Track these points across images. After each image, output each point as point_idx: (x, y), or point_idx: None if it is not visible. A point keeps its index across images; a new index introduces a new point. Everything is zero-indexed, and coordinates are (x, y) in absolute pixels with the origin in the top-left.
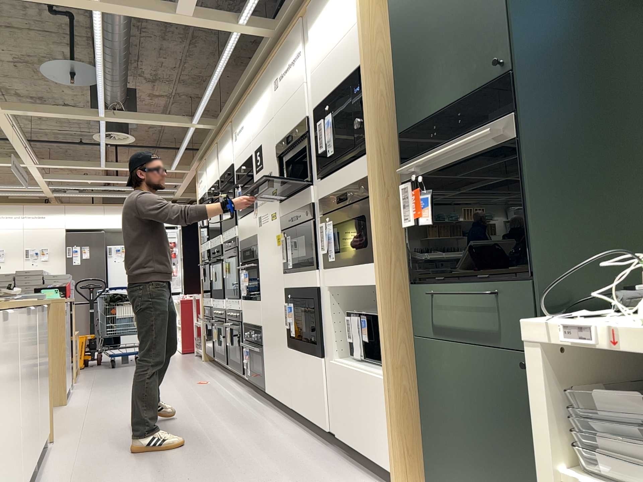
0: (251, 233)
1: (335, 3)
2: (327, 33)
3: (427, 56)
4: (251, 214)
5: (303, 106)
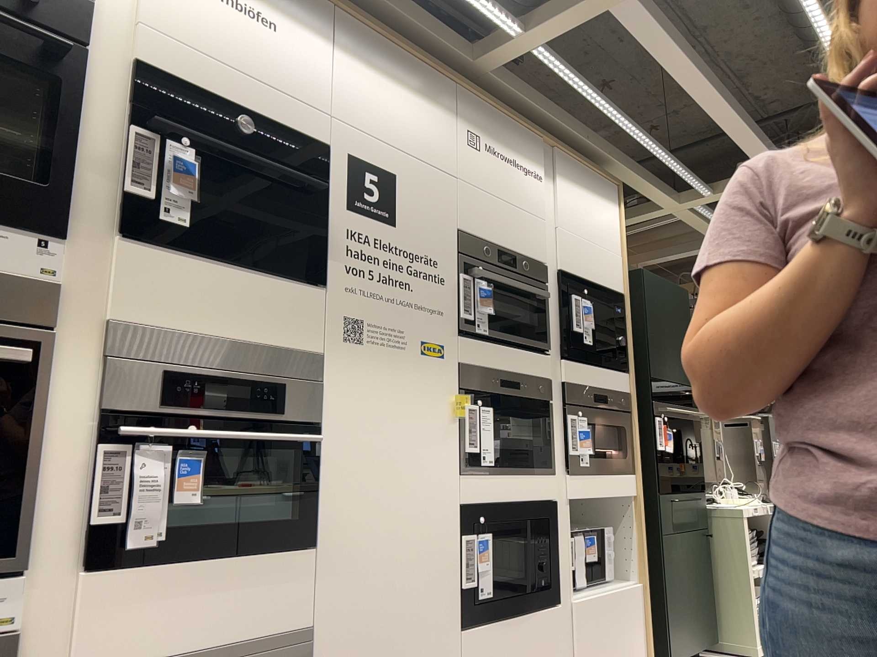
0: (282, 339)
1: (595, 205)
2: (584, 217)
3: (663, 341)
4: (294, 289)
5: (541, 246)
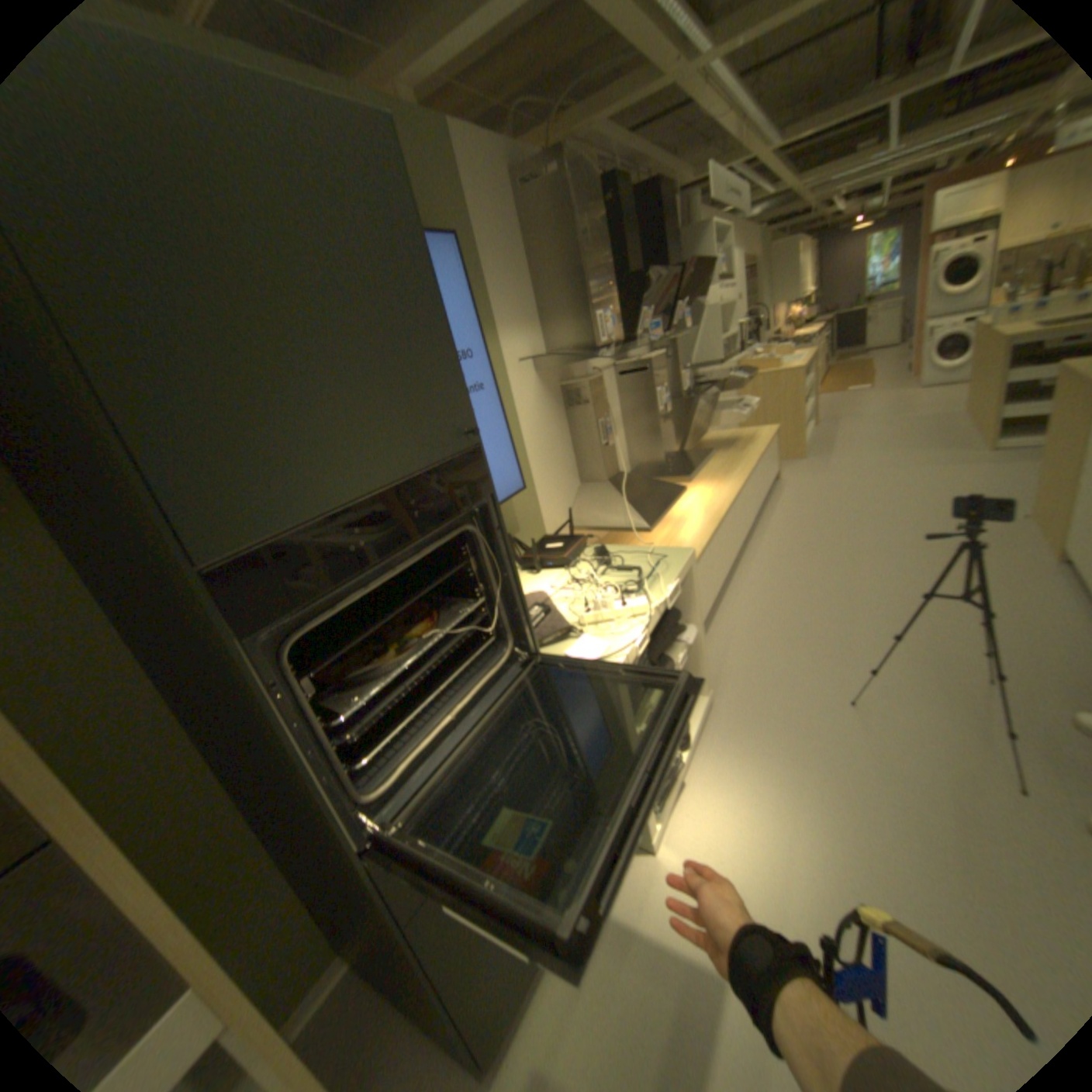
0: None
1: None
2: None
3: (266, 366)
4: None
5: None
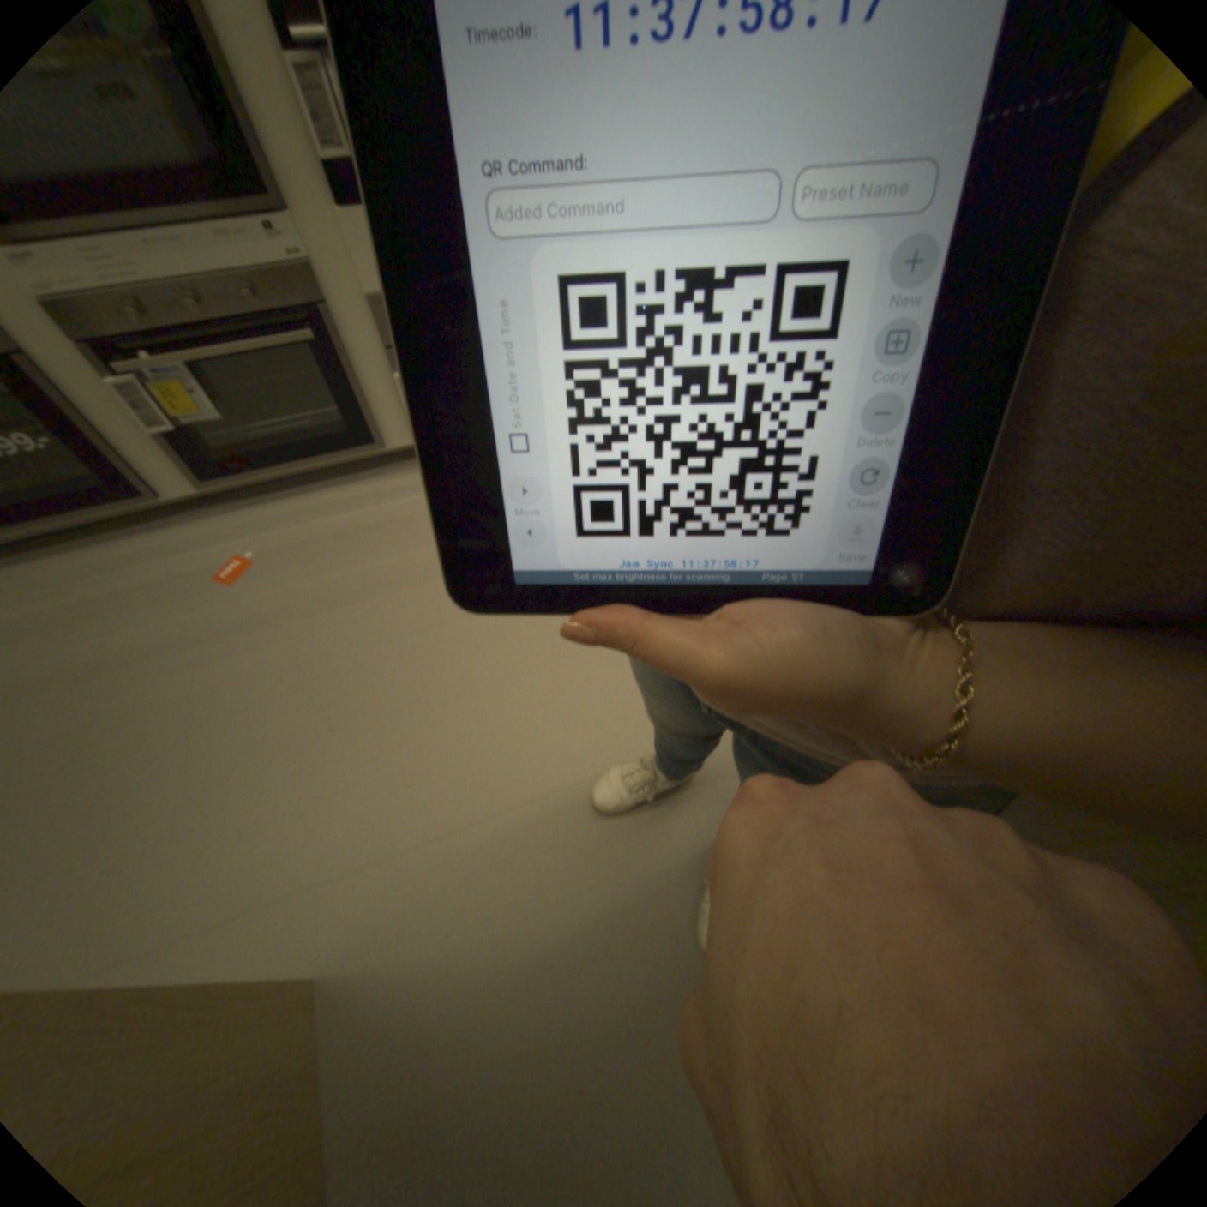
0: None
1: None
2: None
3: None
4: None
5: None
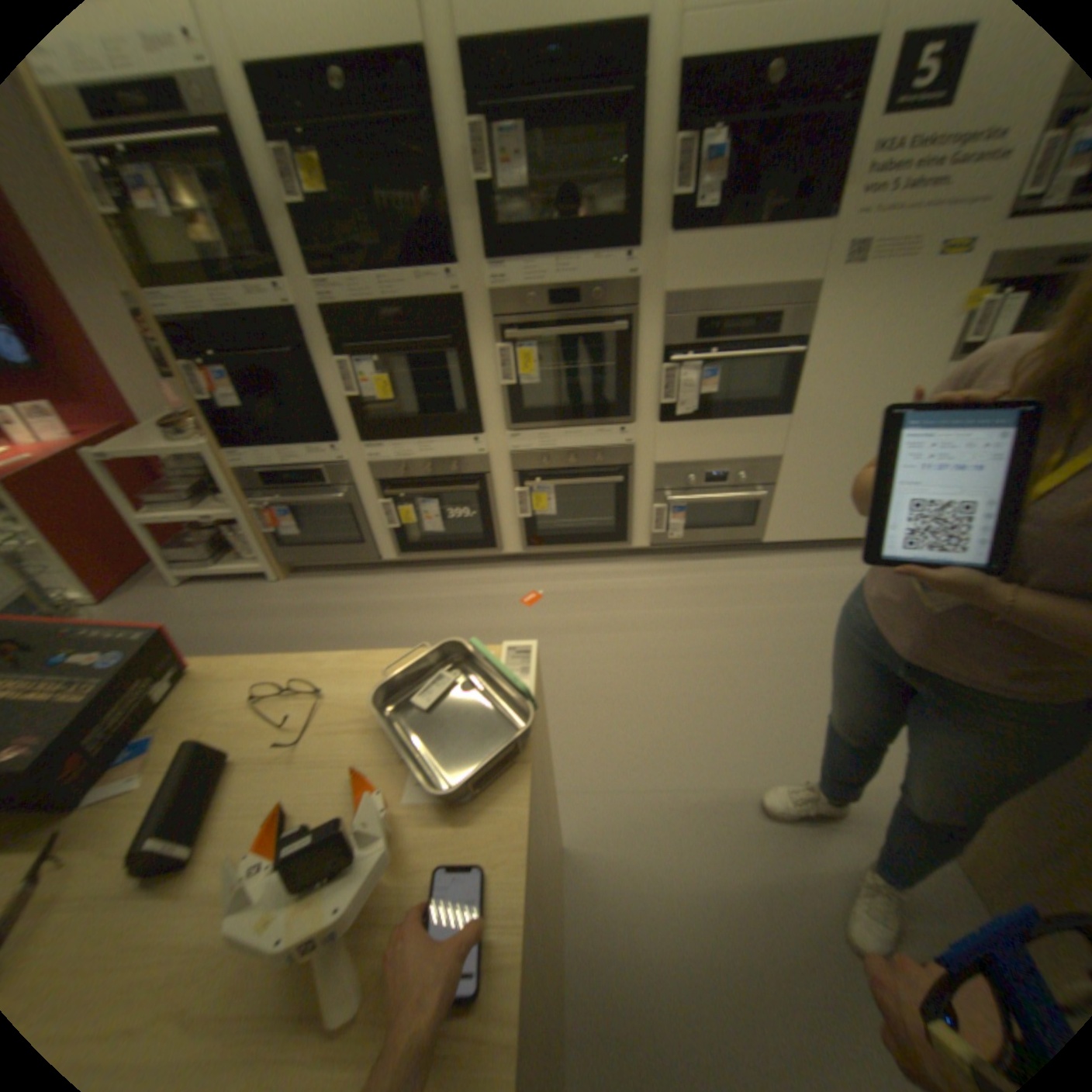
0: (787, 275)
1: None
2: None
3: None
4: (804, 228)
5: None
